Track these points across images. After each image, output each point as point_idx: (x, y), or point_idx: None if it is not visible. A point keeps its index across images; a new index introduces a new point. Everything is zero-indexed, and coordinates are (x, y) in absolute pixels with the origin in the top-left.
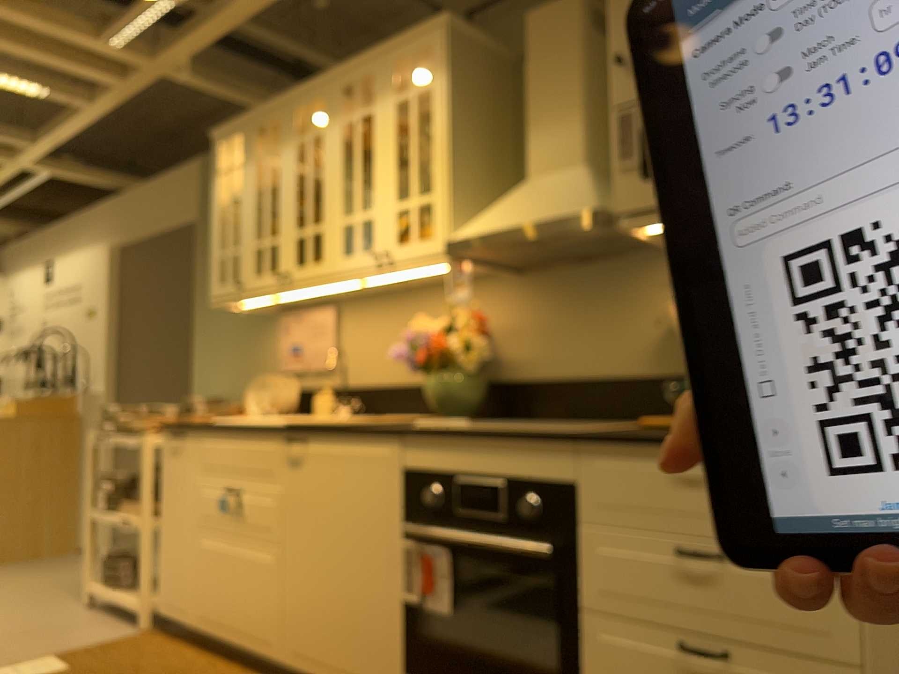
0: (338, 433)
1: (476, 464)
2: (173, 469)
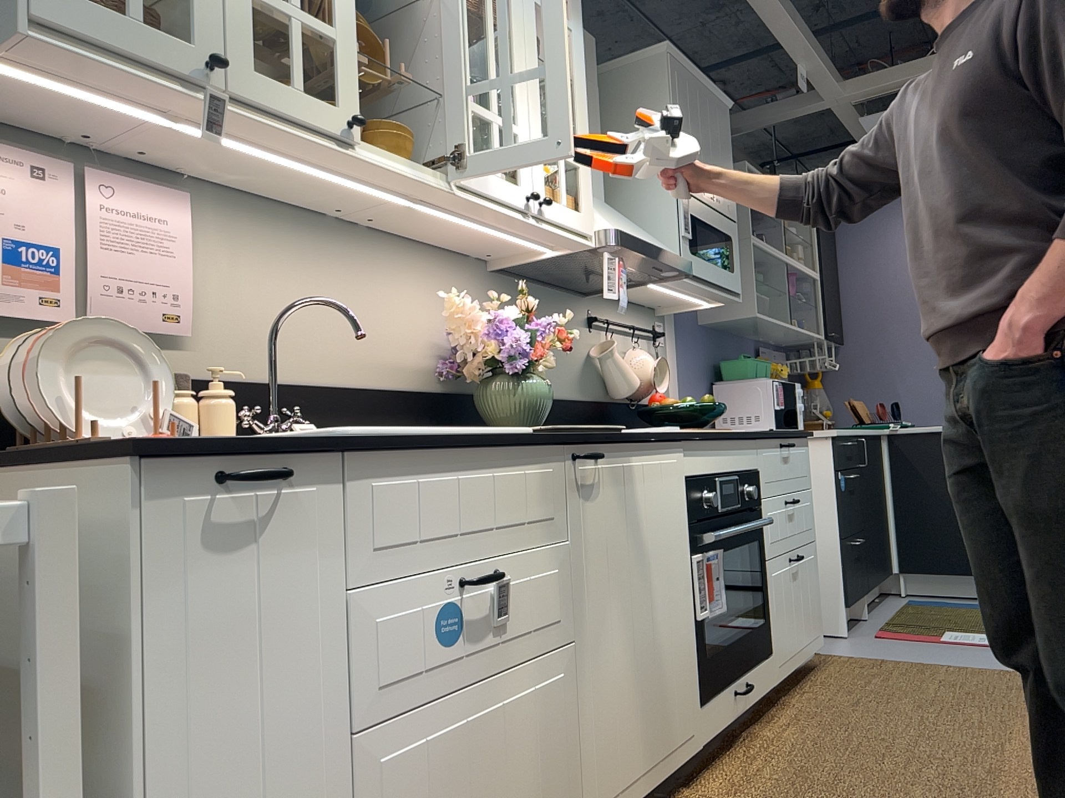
0: (639, 440)
1: (724, 463)
2: (231, 593)
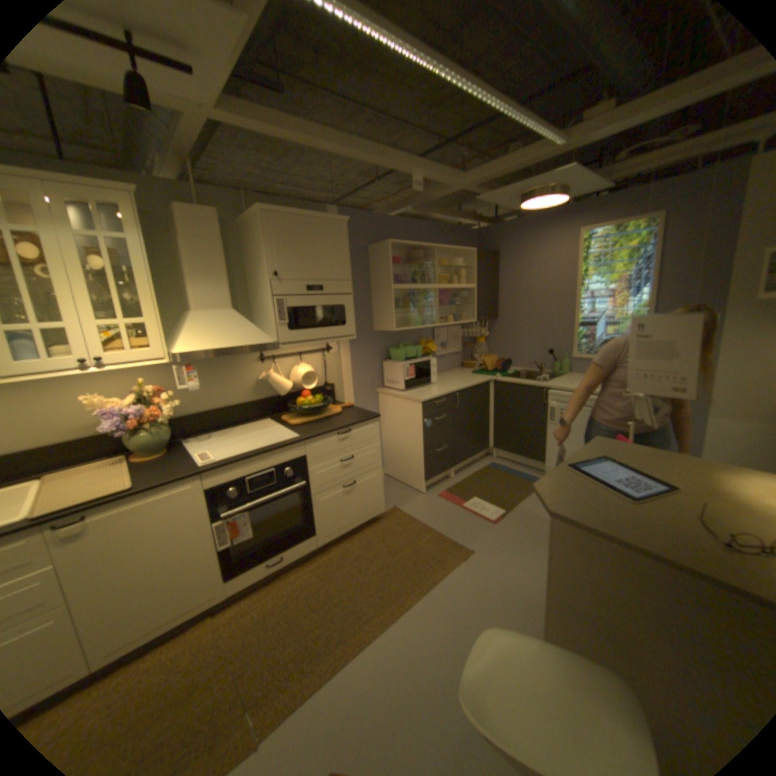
0: (135, 495)
1: (257, 468)
2: None
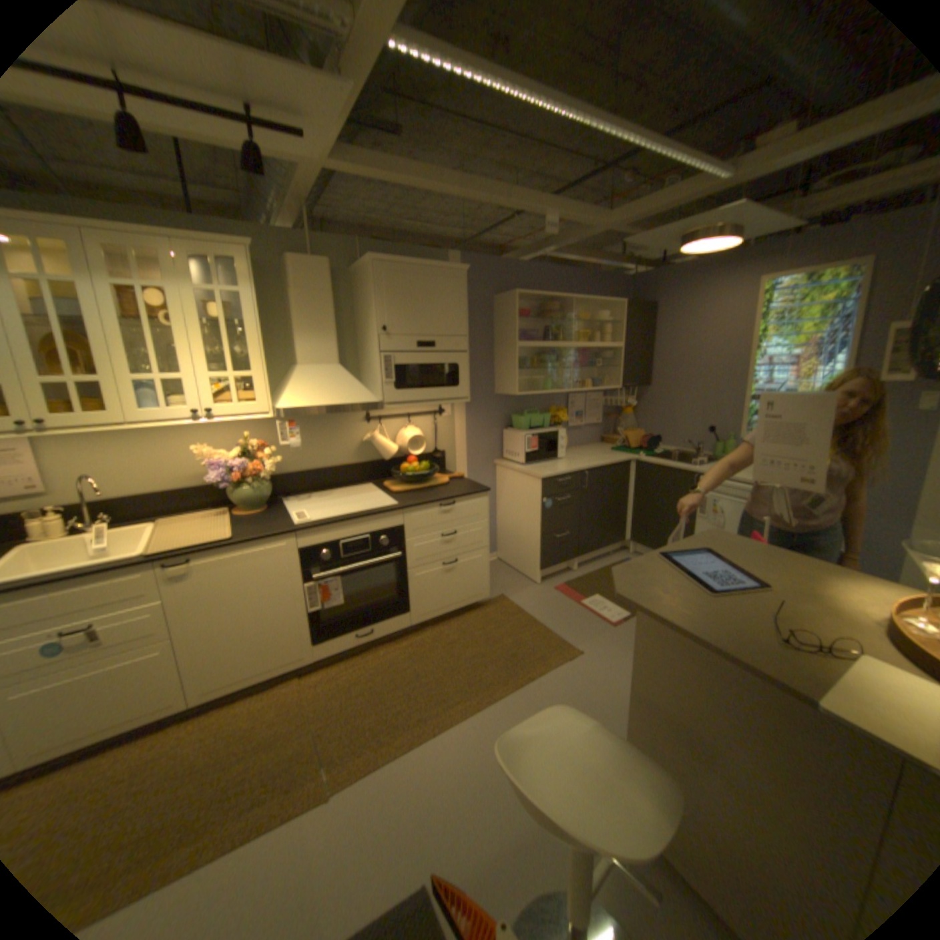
0: (233, 545)
1: (351, 532)
2: None
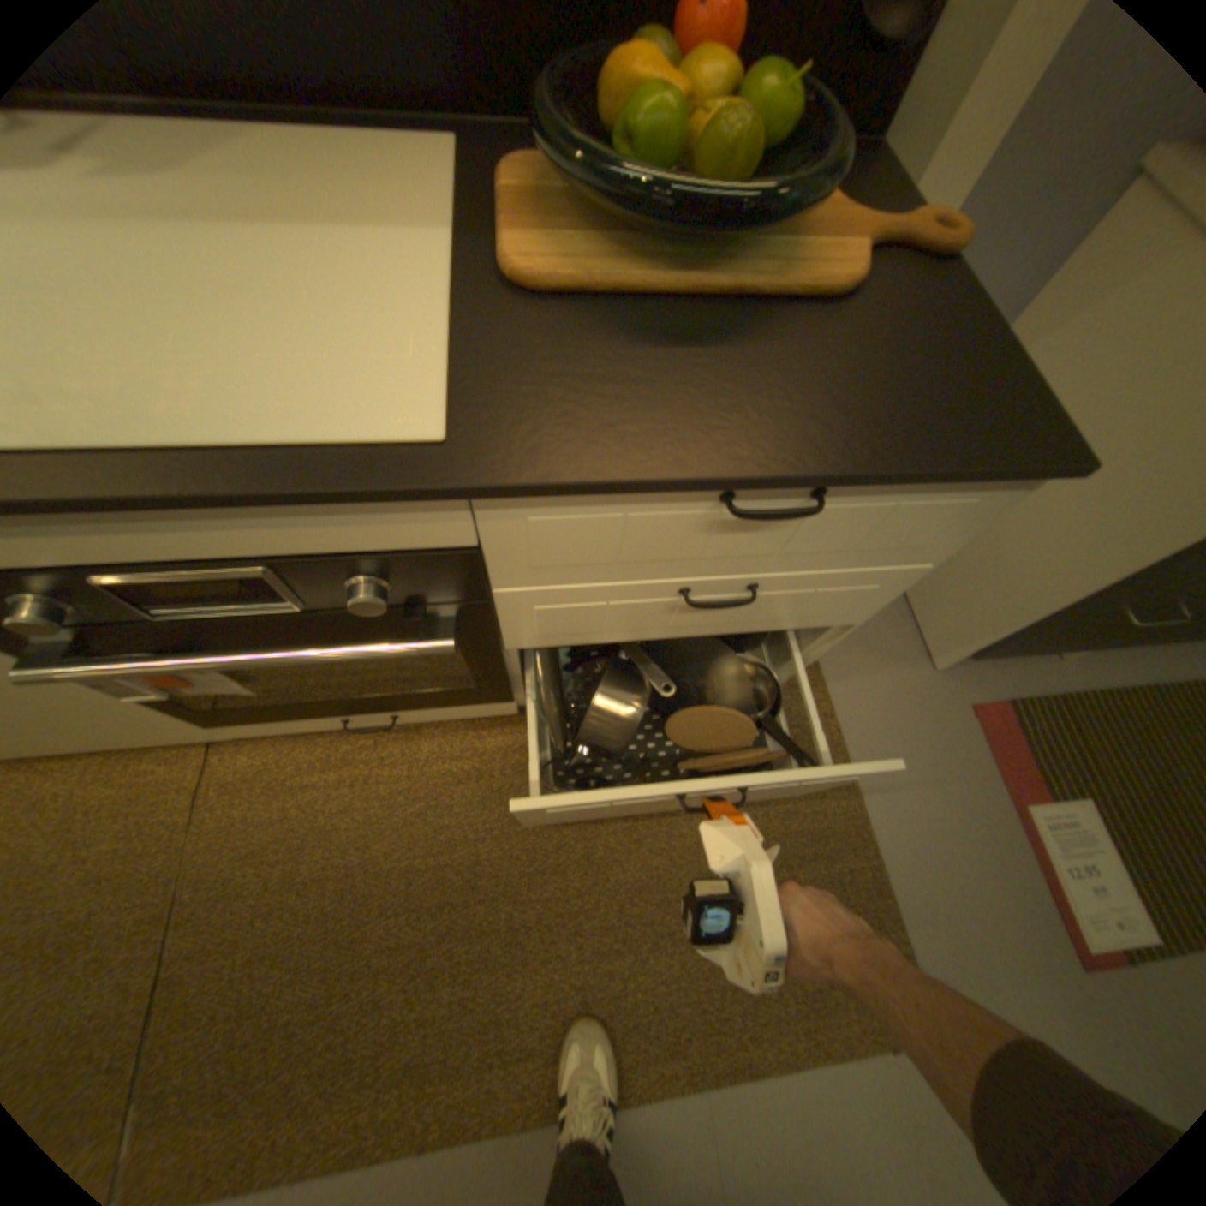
0: None
1: (129, 546)
2: None
